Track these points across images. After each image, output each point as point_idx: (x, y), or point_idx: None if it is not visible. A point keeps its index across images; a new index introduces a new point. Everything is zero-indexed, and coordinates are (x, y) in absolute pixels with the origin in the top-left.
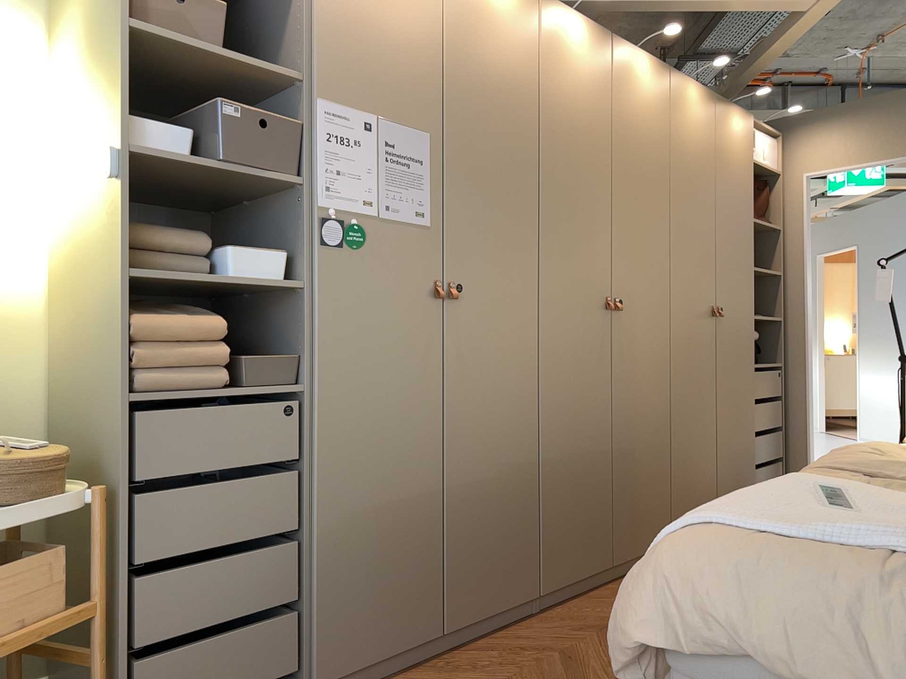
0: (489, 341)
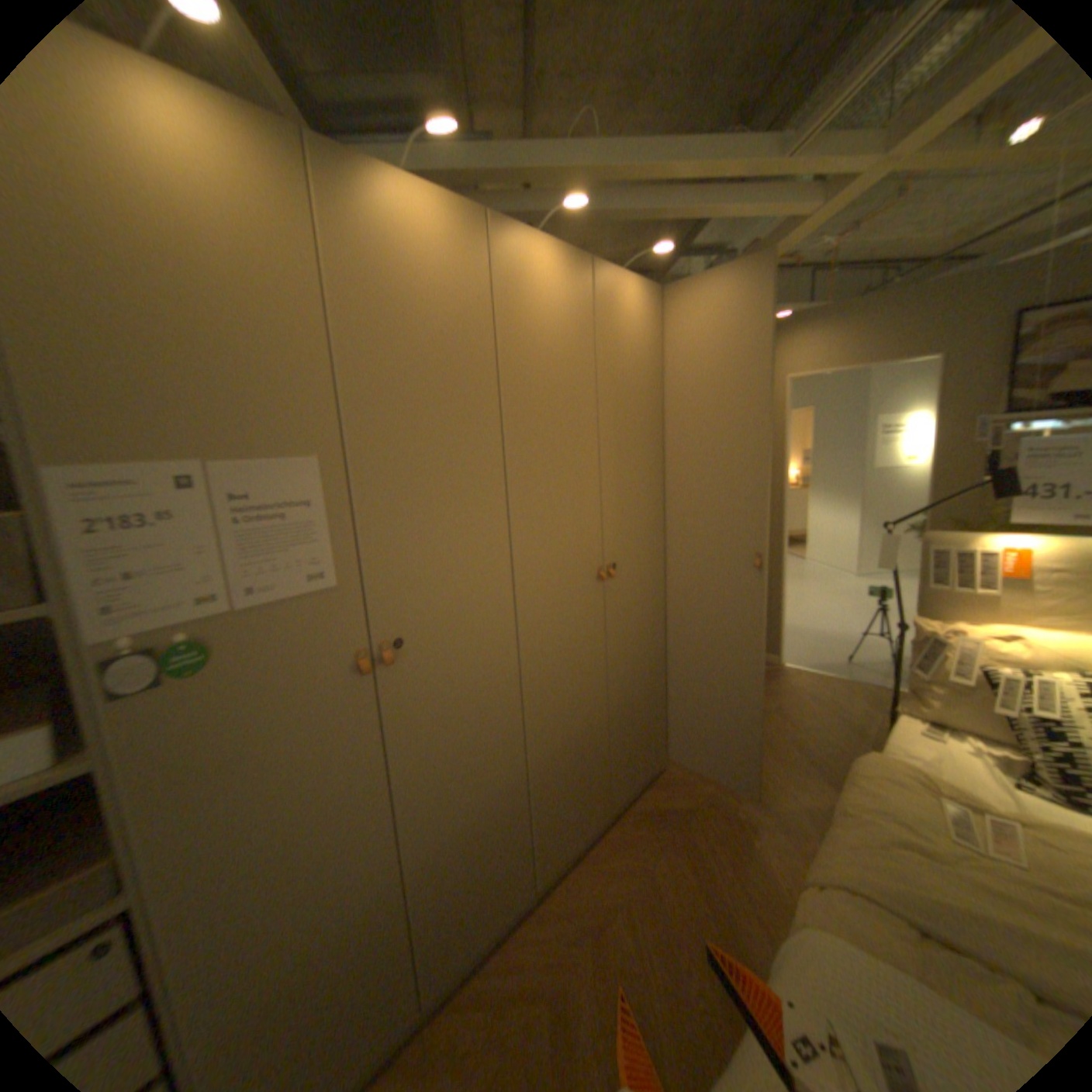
0: (451, 686)
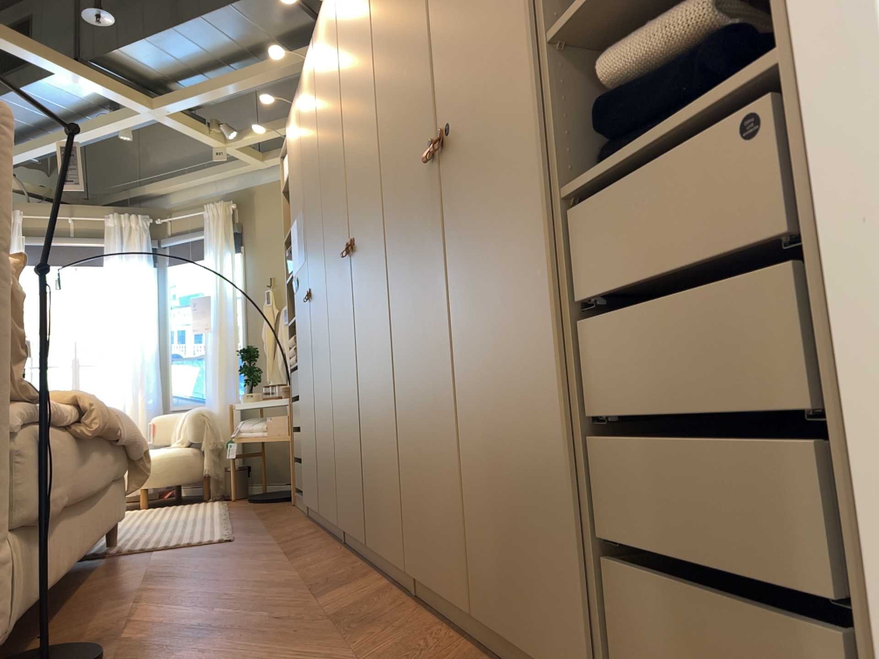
0: (321, 320)
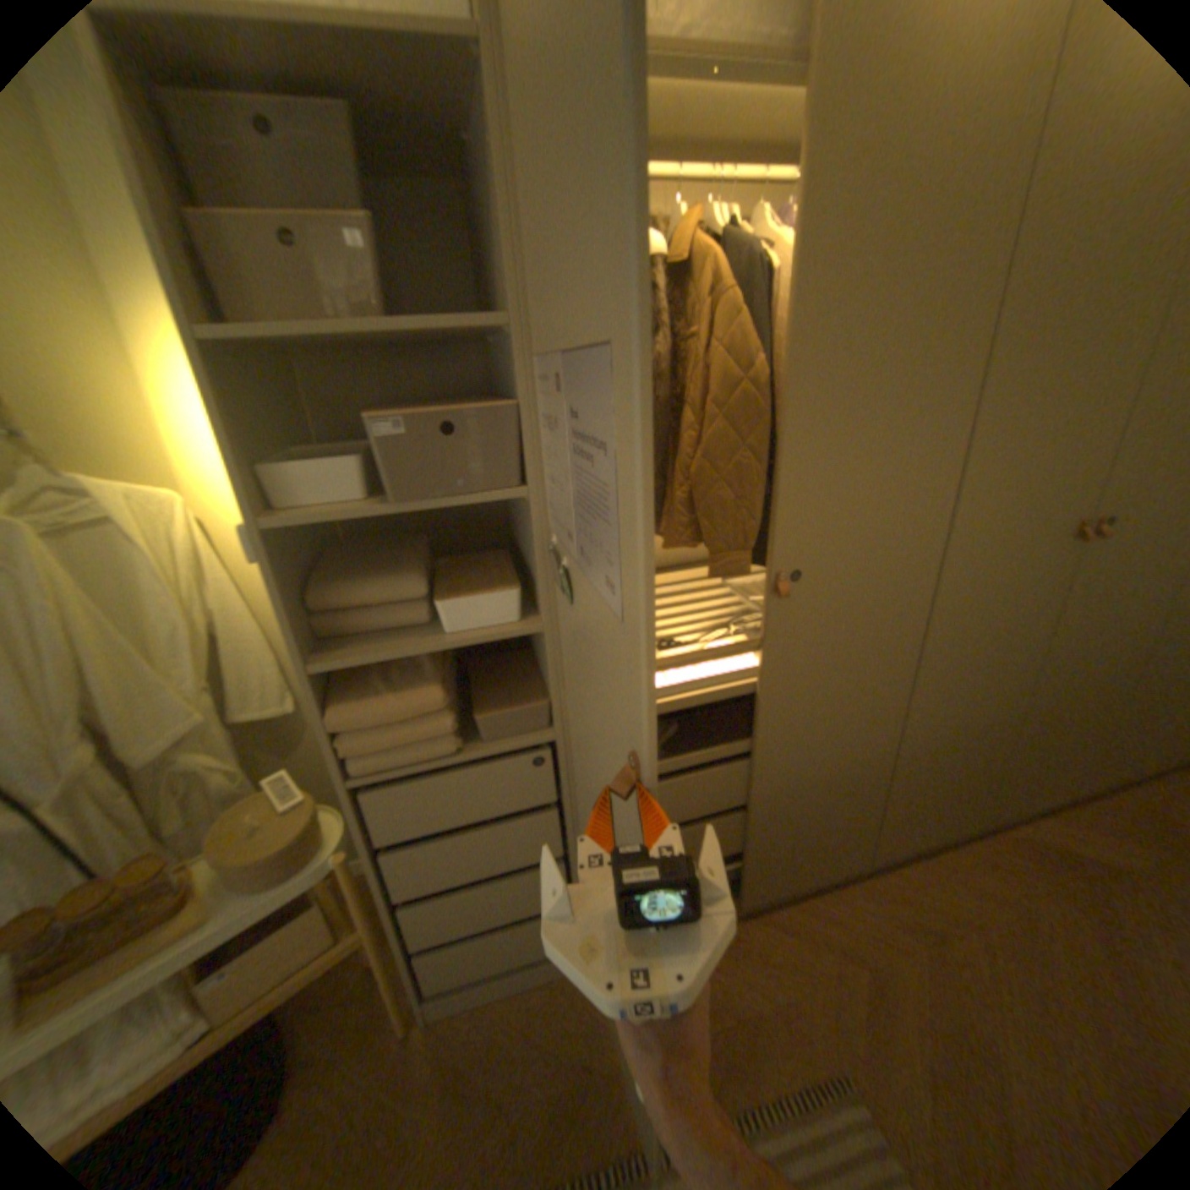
0: (838, 635)
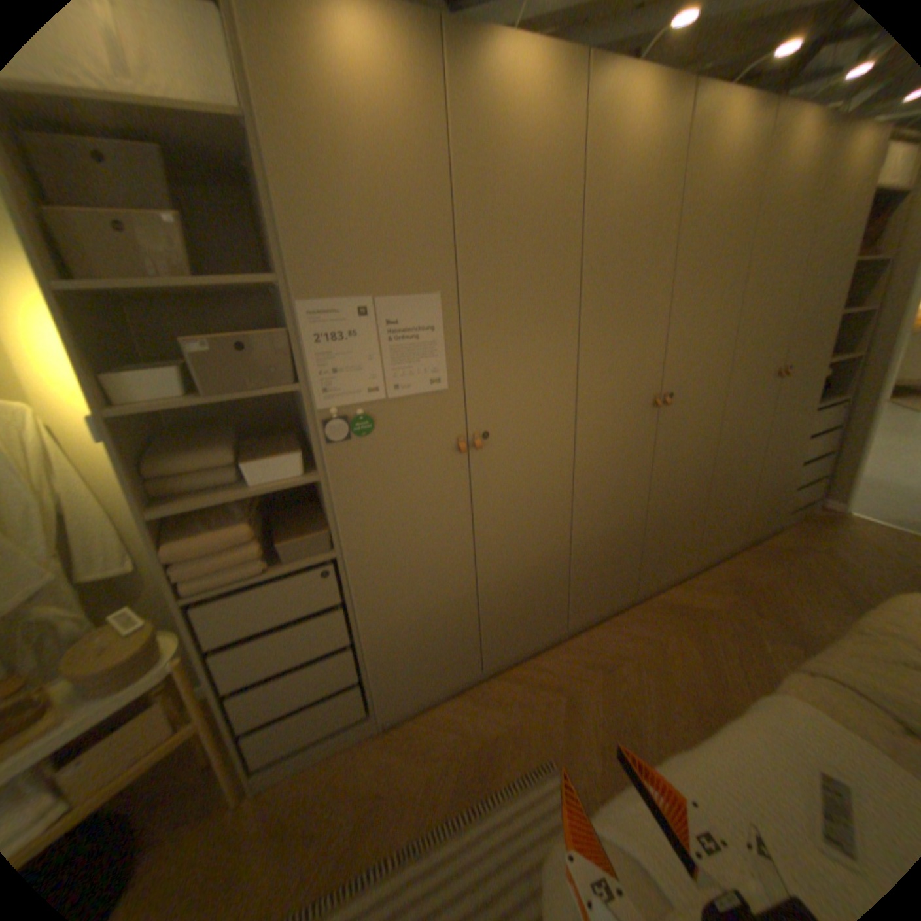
0: (519, 472)
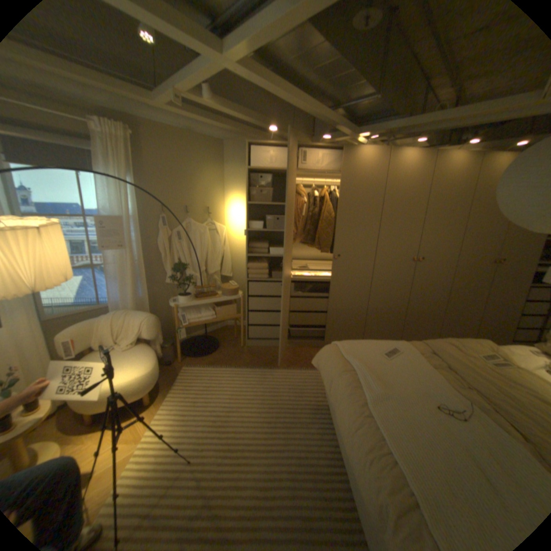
0: (349, 271)
